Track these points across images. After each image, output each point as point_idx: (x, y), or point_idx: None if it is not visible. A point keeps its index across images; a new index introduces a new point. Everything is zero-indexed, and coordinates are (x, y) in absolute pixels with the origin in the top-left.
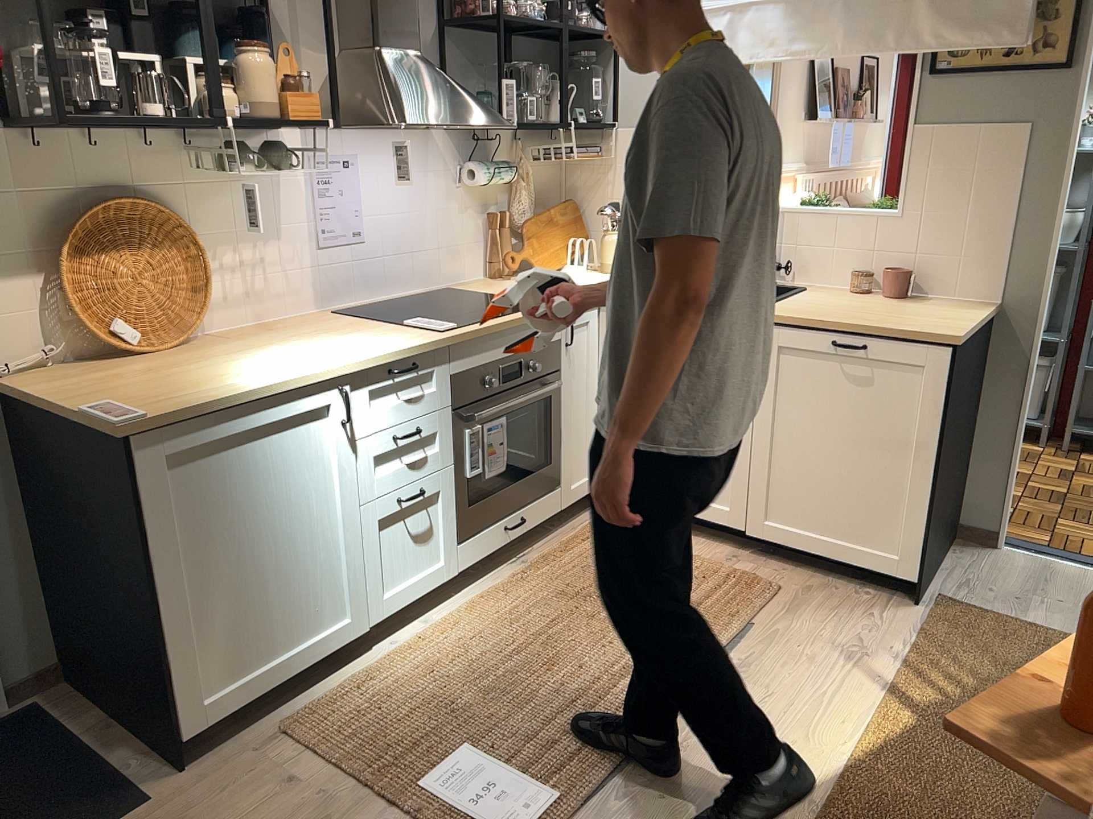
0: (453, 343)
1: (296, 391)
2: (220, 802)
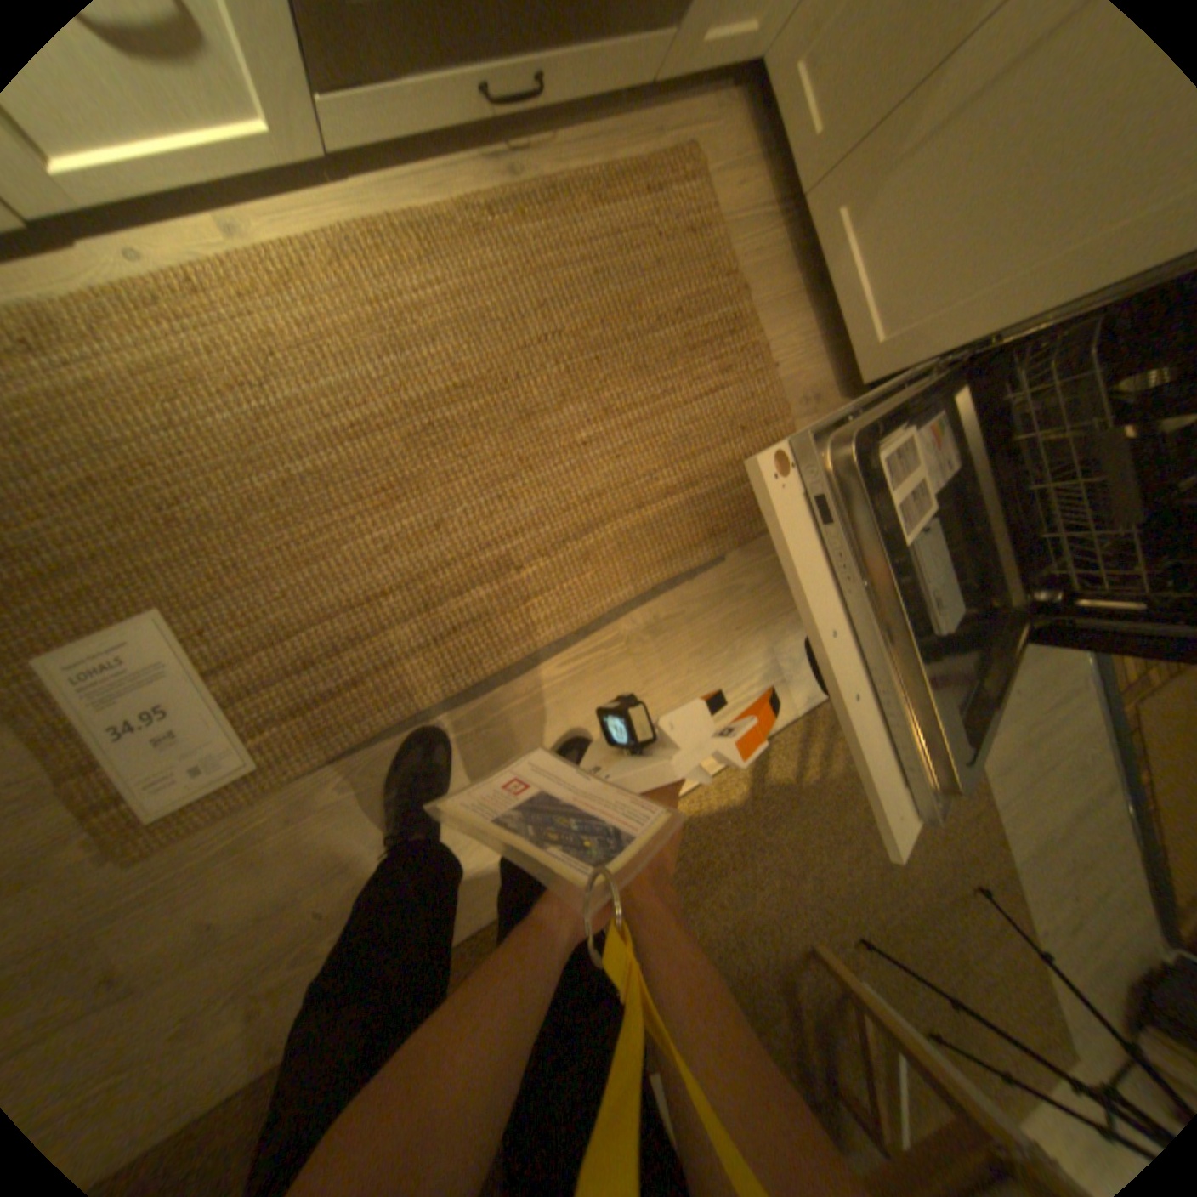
0: None
1: None
2: None
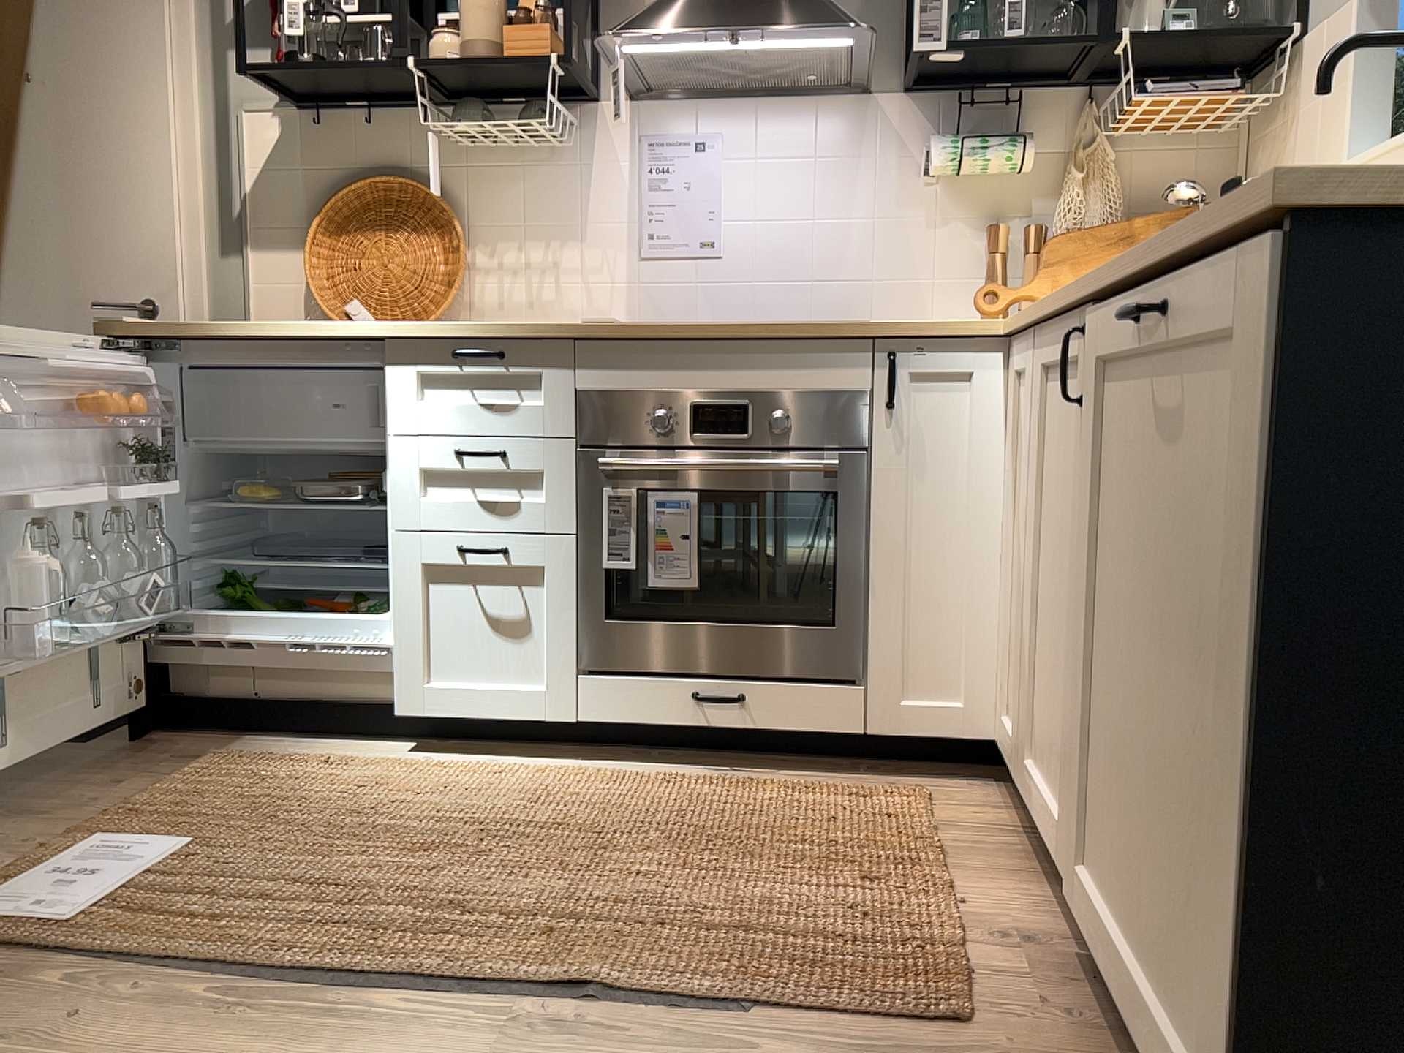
0: (579, 337)
1: (301, 340)
2: (81, 767)
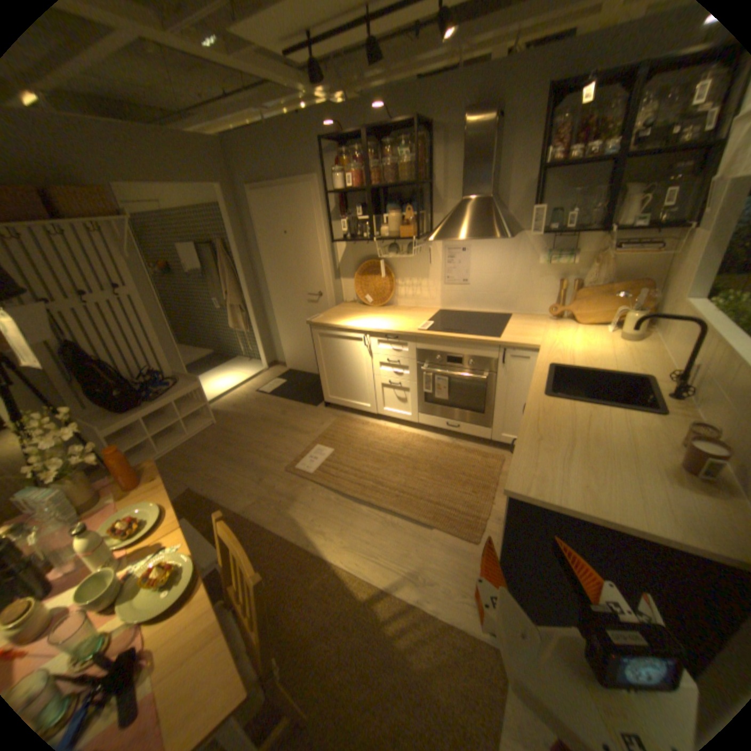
0: (415, 336)
1: (349, 330)
2: (315, 416)
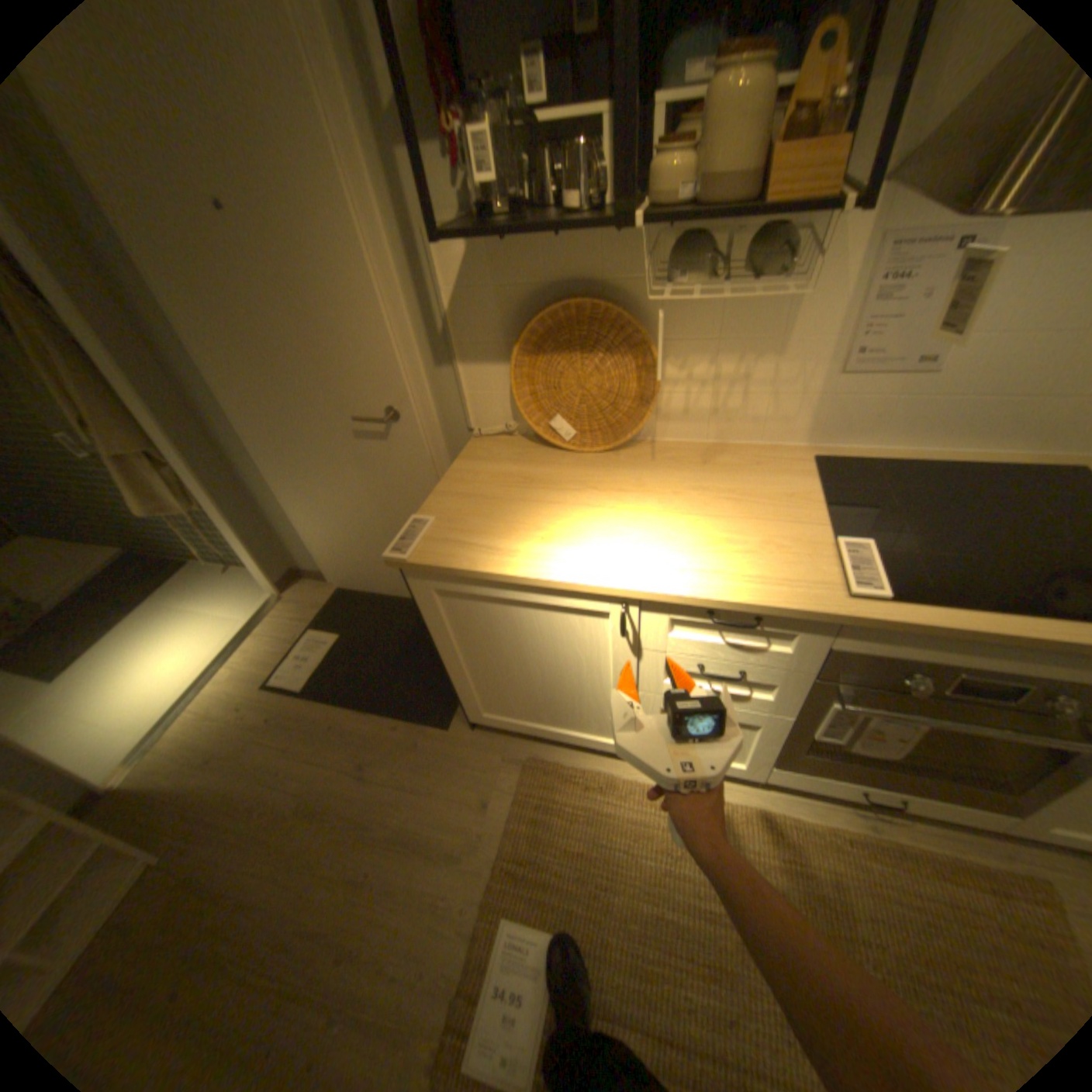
0: (855, 623)
1: (563, 588)
2: (455, 771)
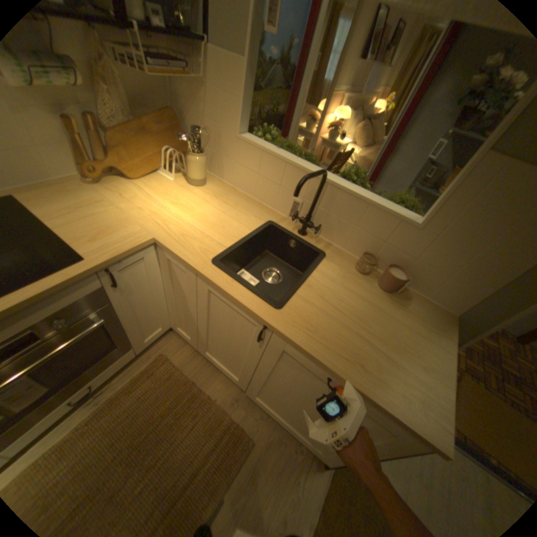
0: None
1: None
2: None
